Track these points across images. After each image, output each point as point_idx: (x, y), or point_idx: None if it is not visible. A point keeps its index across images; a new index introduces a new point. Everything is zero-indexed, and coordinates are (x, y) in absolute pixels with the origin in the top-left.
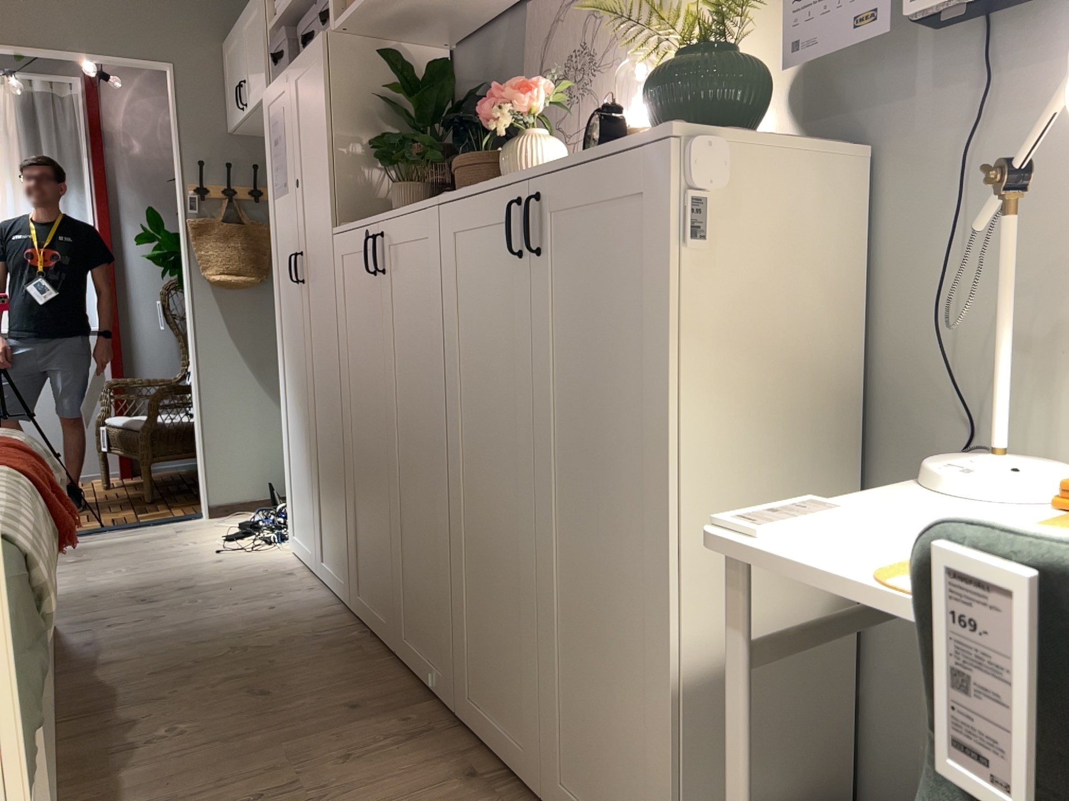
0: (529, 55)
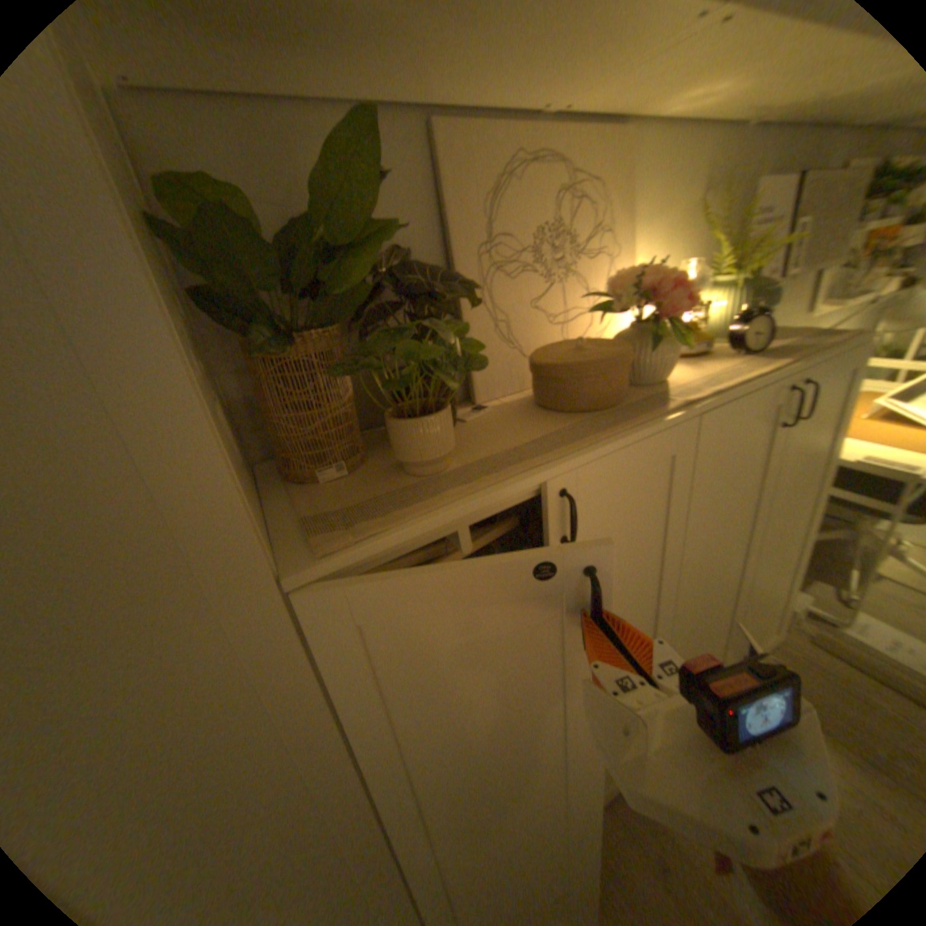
0: (451, 200)
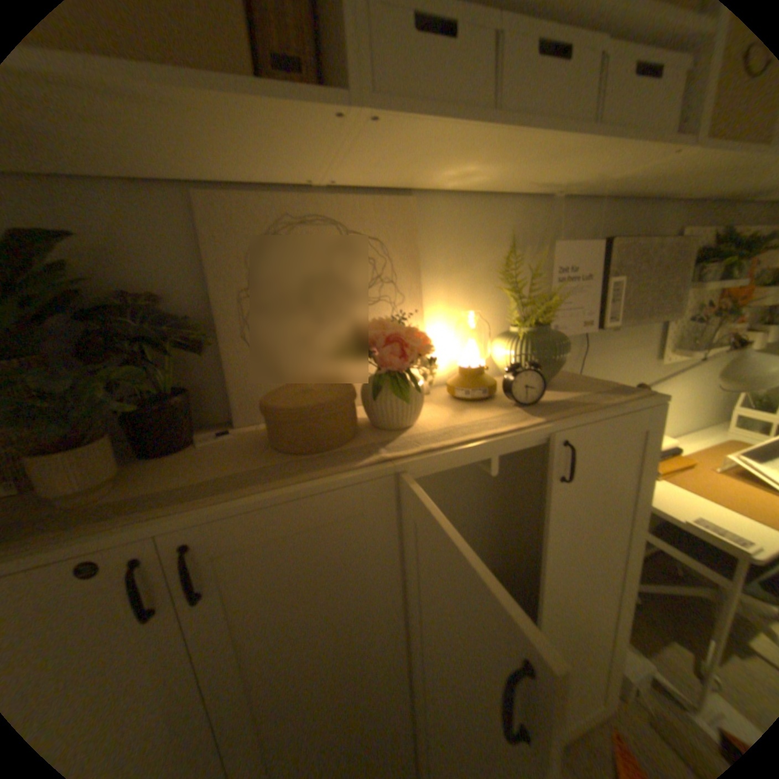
0: (208, 252)
